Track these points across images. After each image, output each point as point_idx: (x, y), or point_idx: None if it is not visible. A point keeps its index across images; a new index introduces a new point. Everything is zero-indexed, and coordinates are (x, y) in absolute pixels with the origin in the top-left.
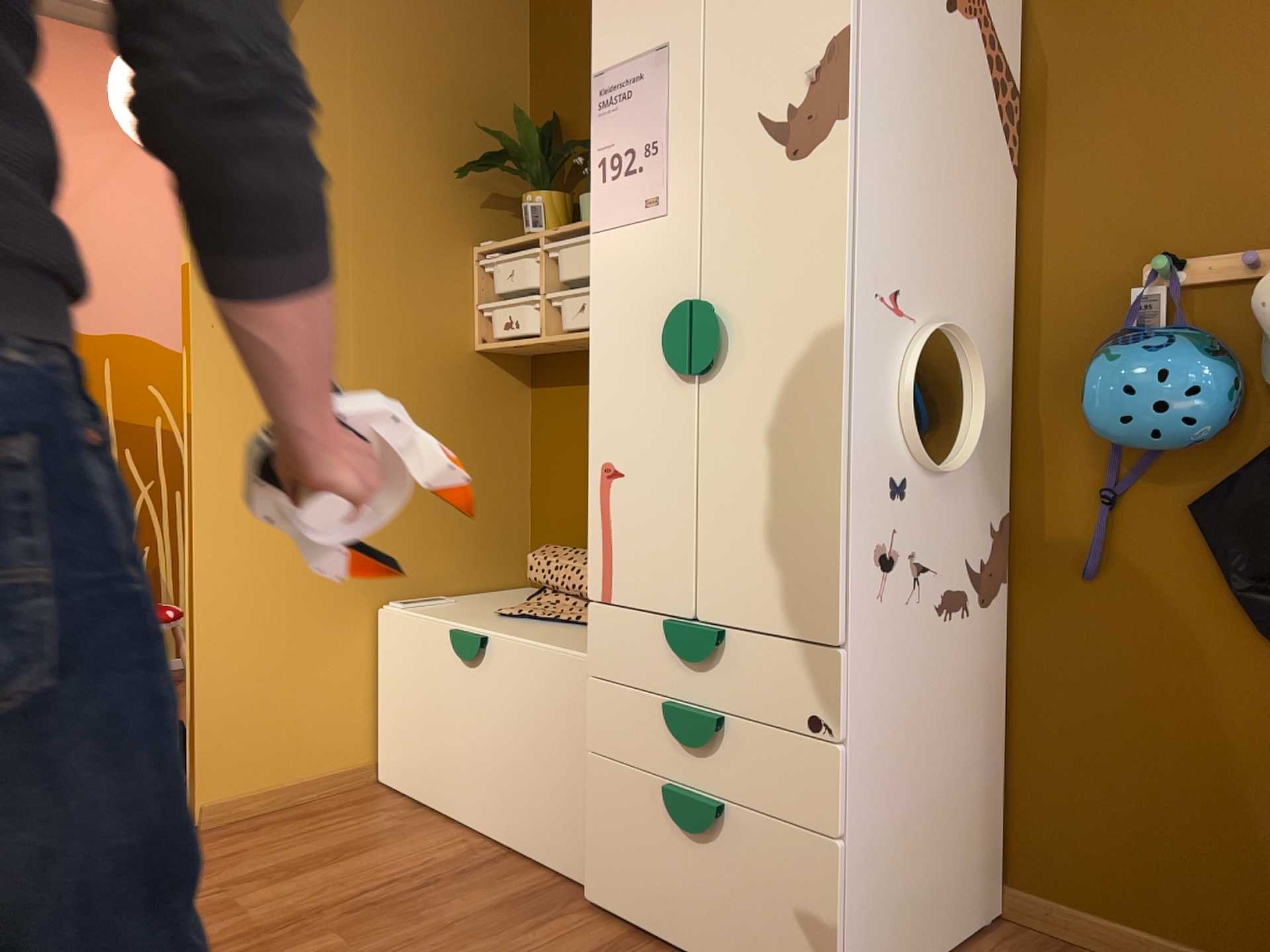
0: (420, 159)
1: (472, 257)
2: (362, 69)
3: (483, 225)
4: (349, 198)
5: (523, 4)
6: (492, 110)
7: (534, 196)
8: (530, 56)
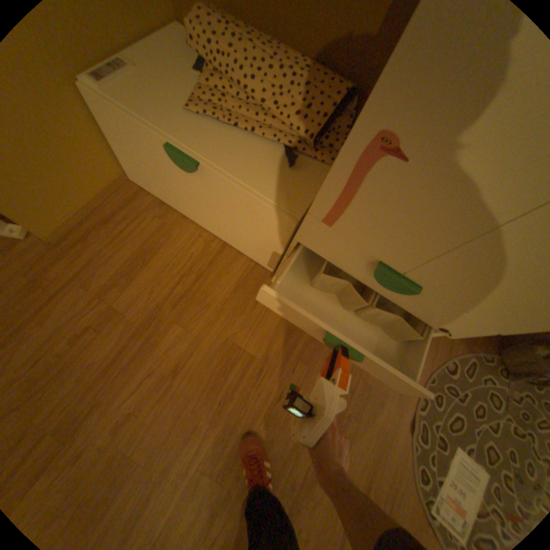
0: None
1: None
2: None
3: None
4: None
5: None
6: None
7: None
8: None
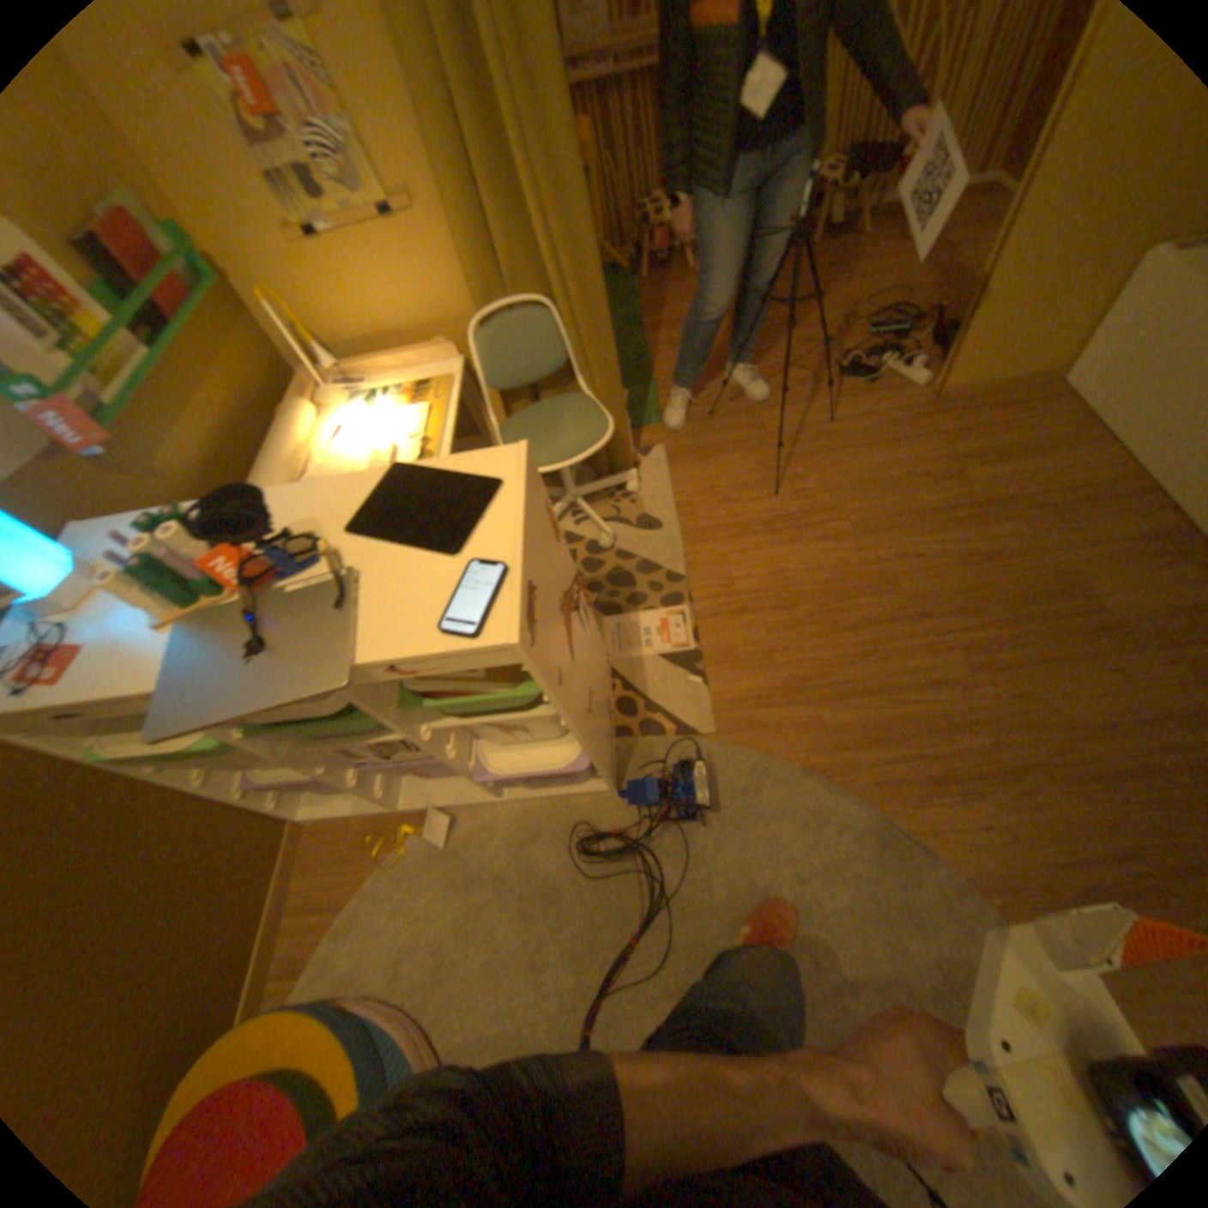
0: None
1: None
2: None
3: None
4: None
5: None
6: None
7: None
8: None
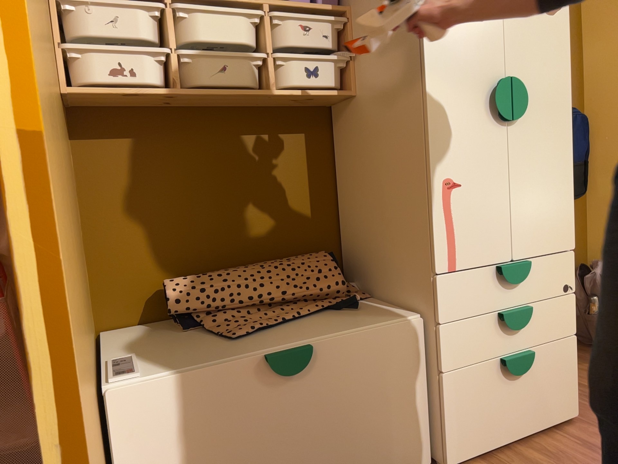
0: None
1: None
2: None
3: None
4: None
5: None
6: None
7: None
8: None
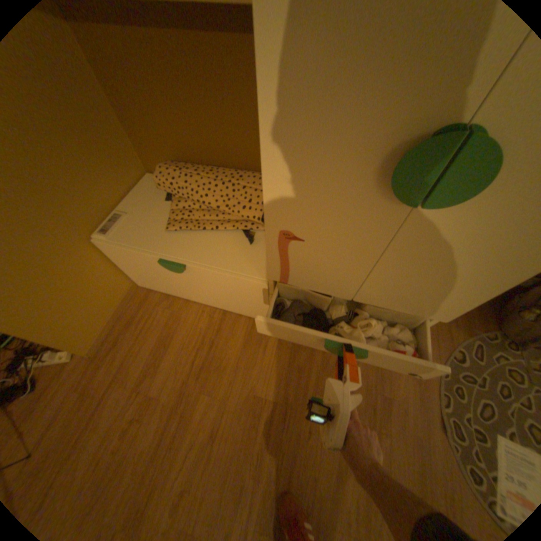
0: None
1: None
2: None
3: None
4: None
5: None
6: None
7: None
8: None
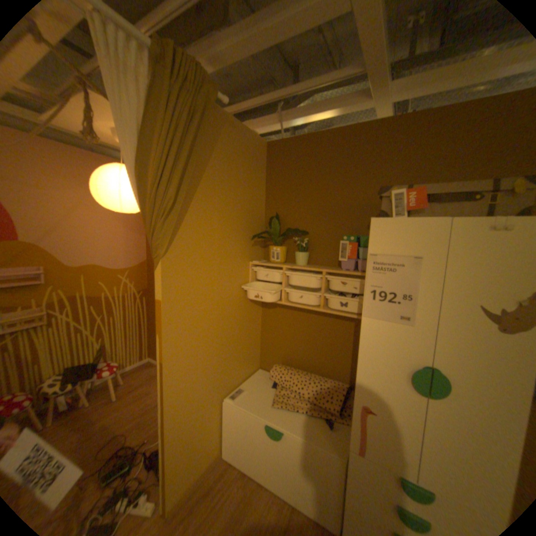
0: (236, 233)
1: (249, 265)
2: (220, 202)
3: (252, 253)
4: (215, 255)
5: (264, 169)
6: (255, 210)
7: (275, 247)
8: (265, 188)
